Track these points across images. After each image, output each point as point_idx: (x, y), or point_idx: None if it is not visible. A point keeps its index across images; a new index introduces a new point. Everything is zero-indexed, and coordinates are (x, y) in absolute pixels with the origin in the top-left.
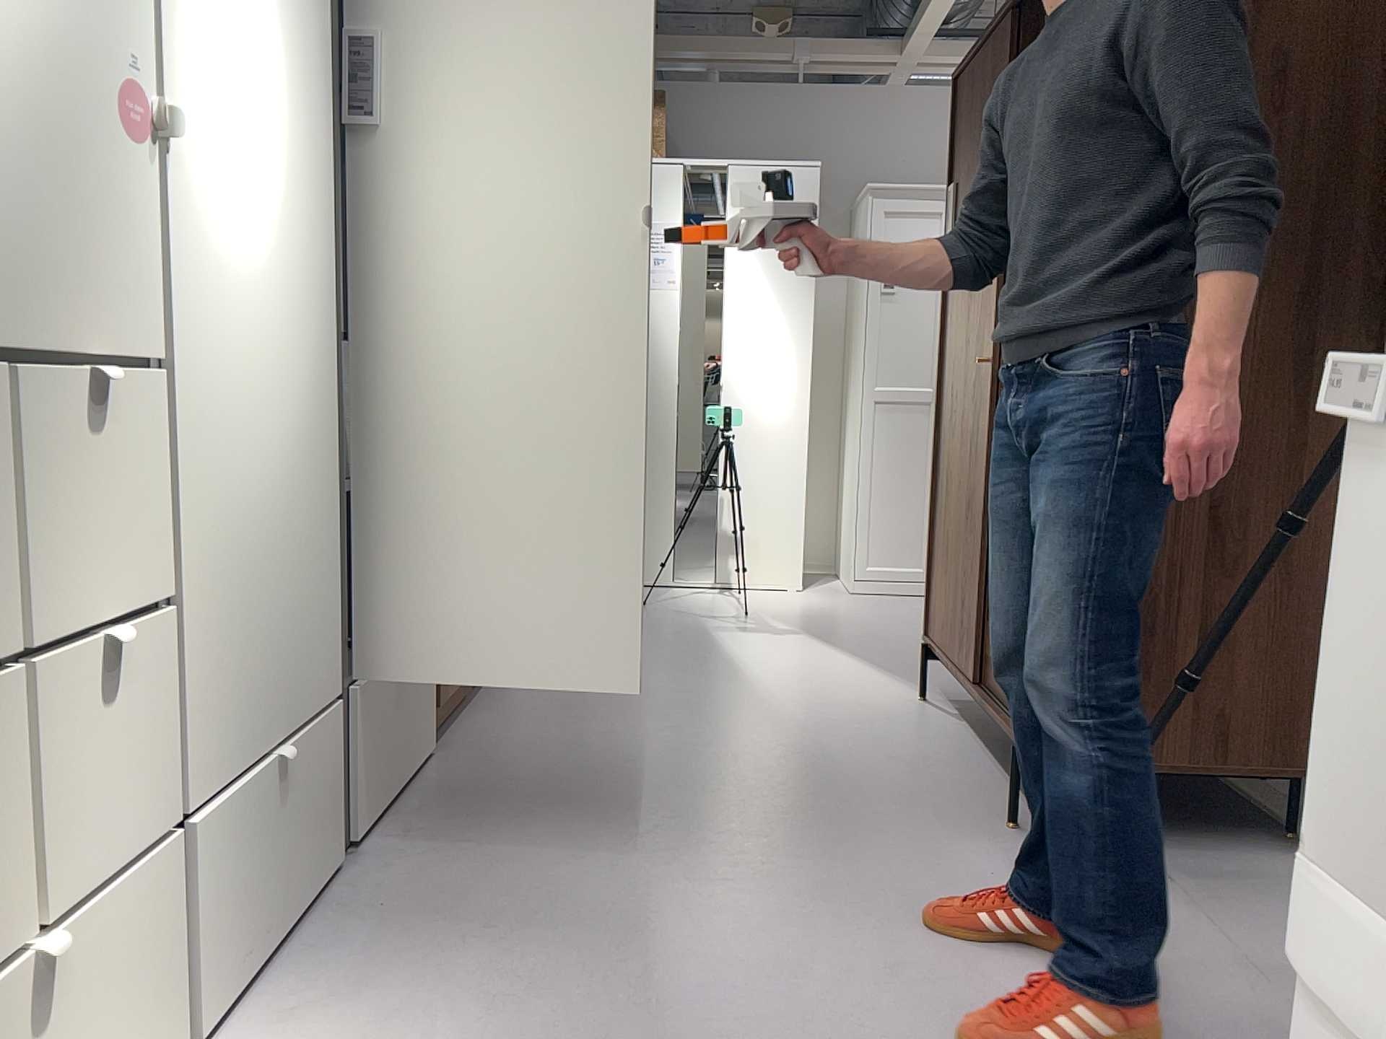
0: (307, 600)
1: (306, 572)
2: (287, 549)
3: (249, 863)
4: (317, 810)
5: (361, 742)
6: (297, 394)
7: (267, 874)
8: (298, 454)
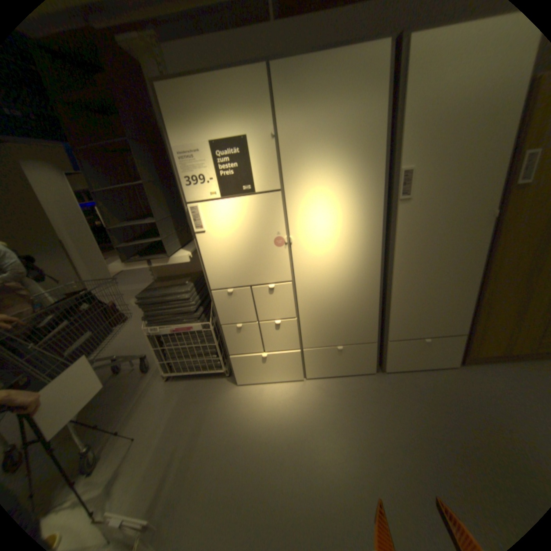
0: (359, 321)
1: (359, 316)
2: (349, 311)
3: (327, 361)
4: (362, 361)
5: (393, 354)
6: (356, 279)
7: (335, 365)
8: (356, 292)
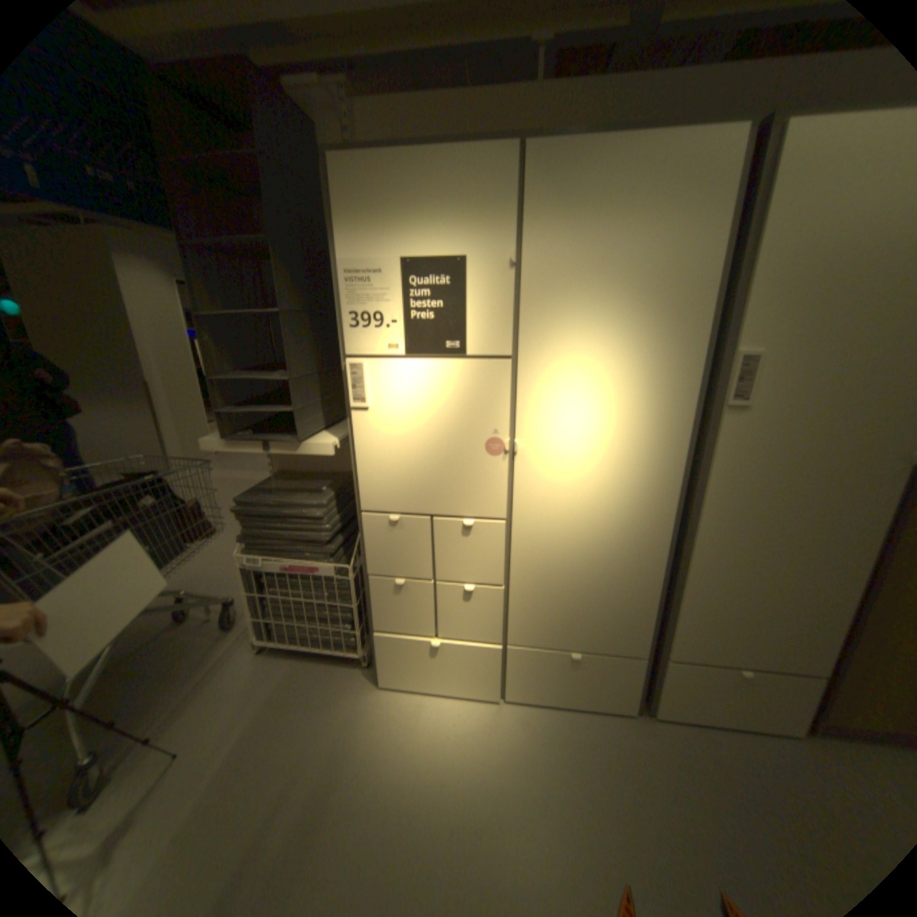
0: (620, 614)
1: (622, 604)
2: (602, 591)
3: (548, 675)
4: (615, 688)
5: (676, 687)
6: (624, 536)
7: (563, 686)
8: (621, 559)
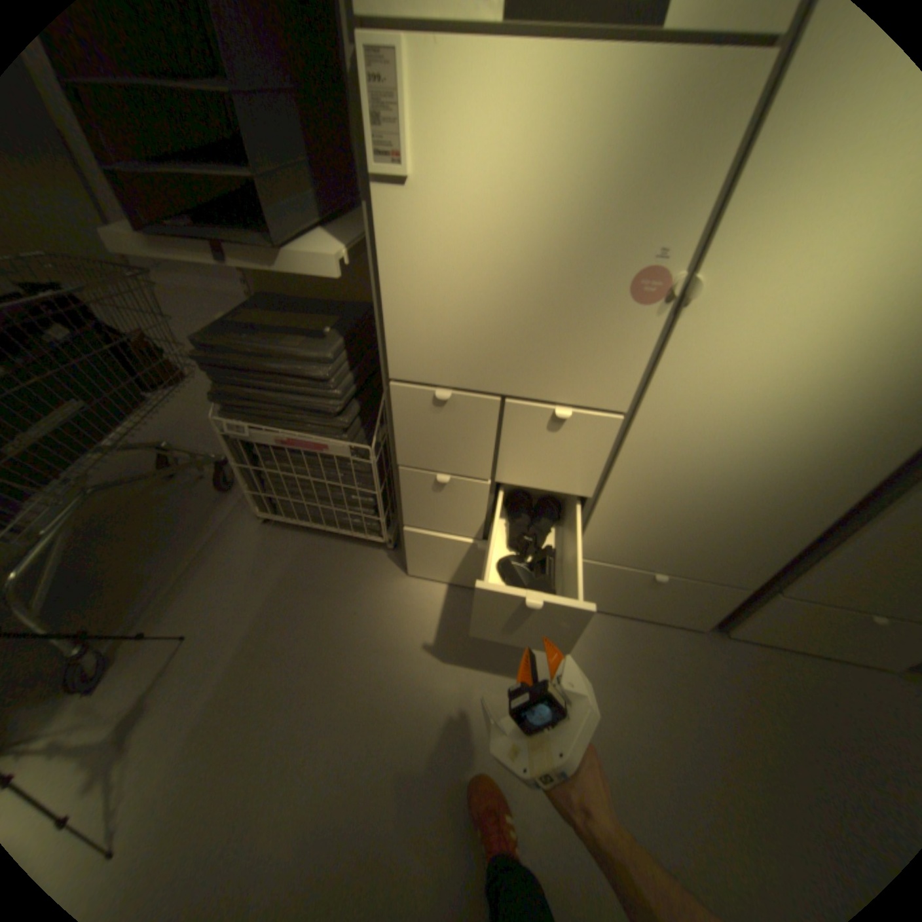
0: (747, 546)
1: (757, 536)
2: (737, 520)
3: (618, 590)
4: (695, 609)
5: (774, 617)
6: (818, 456)
7: (632, 600)
8: (791, 486)
